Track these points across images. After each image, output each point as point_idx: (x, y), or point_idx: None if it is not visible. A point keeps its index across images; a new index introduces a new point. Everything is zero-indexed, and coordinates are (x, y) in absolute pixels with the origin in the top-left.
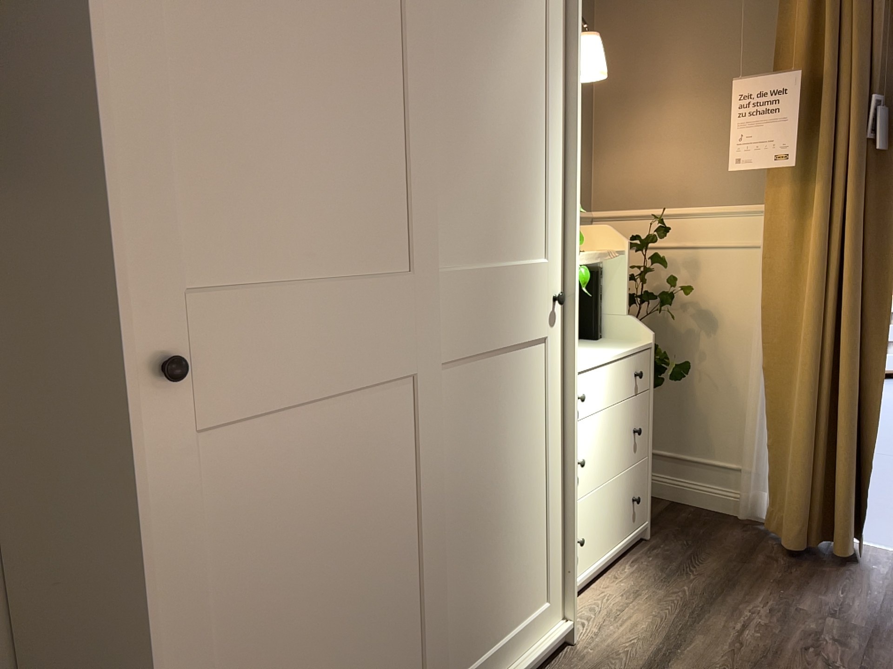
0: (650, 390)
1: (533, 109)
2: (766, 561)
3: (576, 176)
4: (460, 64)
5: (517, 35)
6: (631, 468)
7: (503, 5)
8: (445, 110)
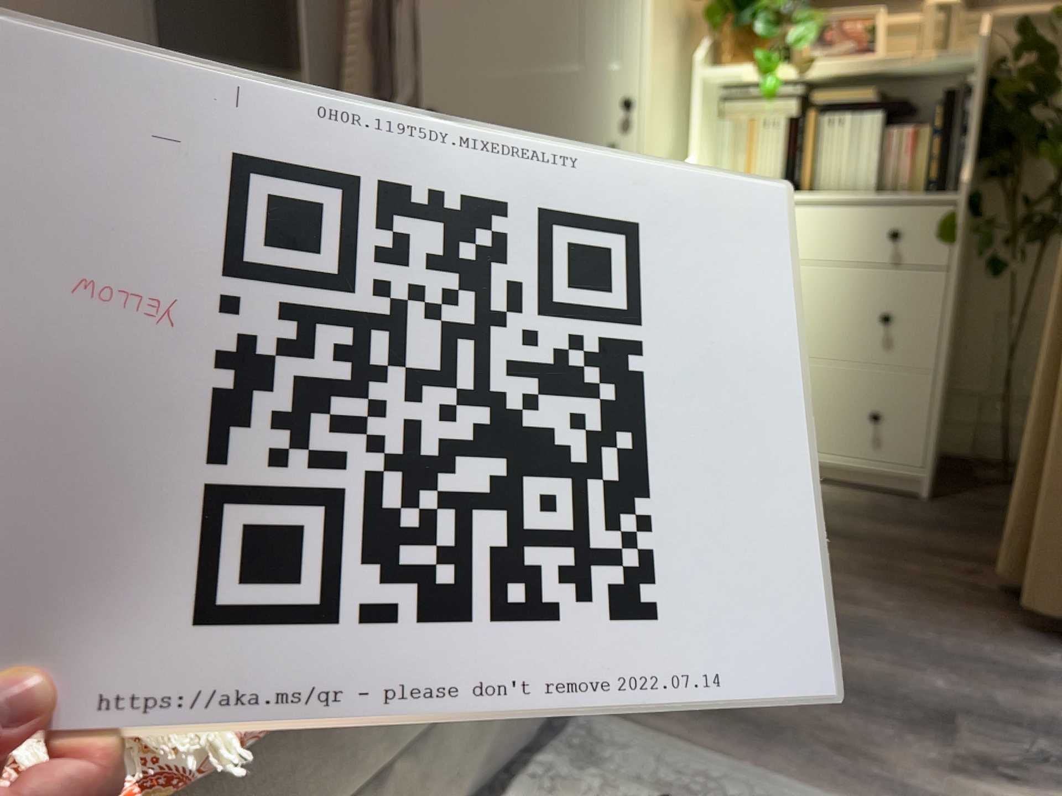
0: (949, 271)
1: None
2: (959, 573)
3: None
4: None
5: None
6: (868, 368)
7: None
8: None
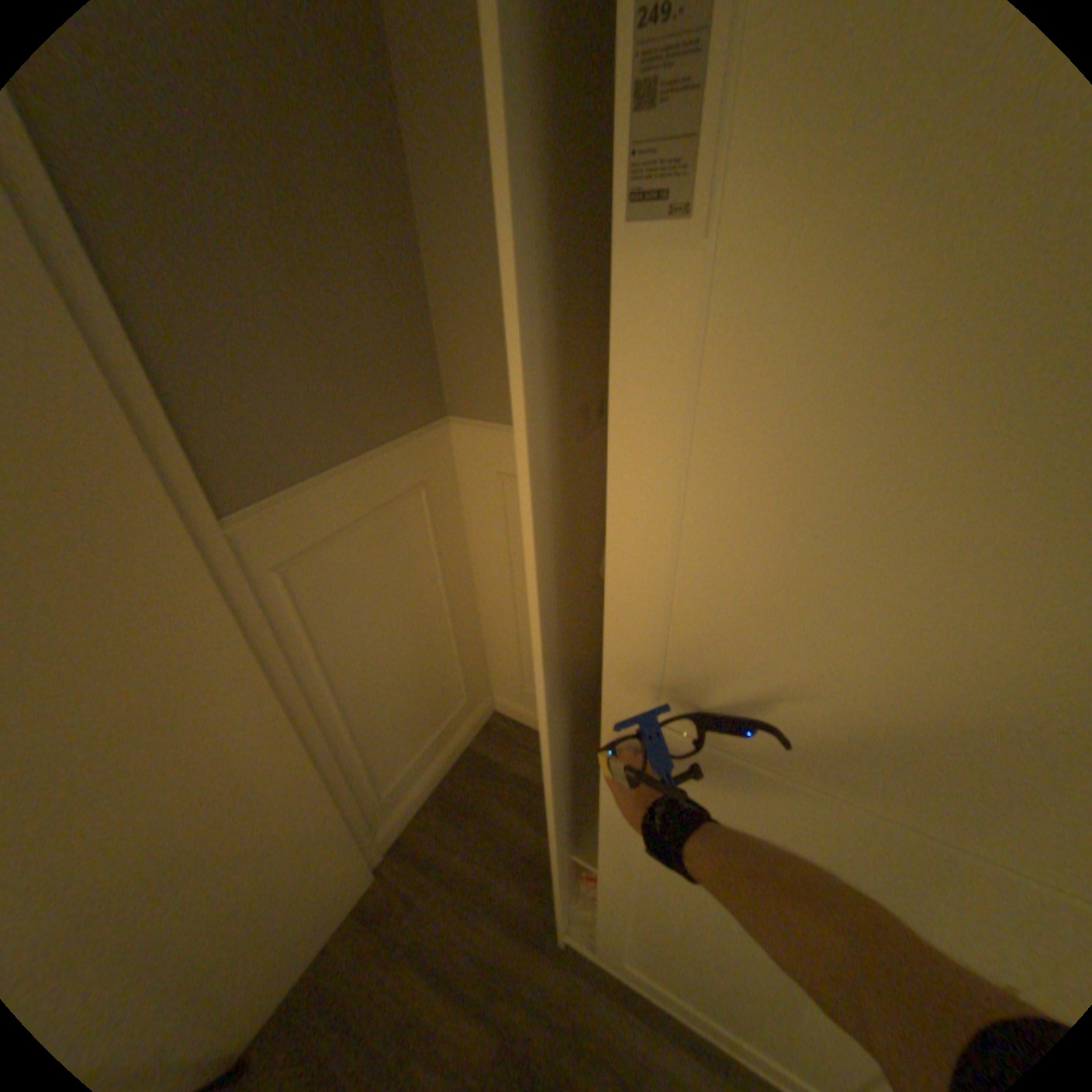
0: None
1: None
2: None
3: None
4: None
5: None
6: None
7: None
8: None
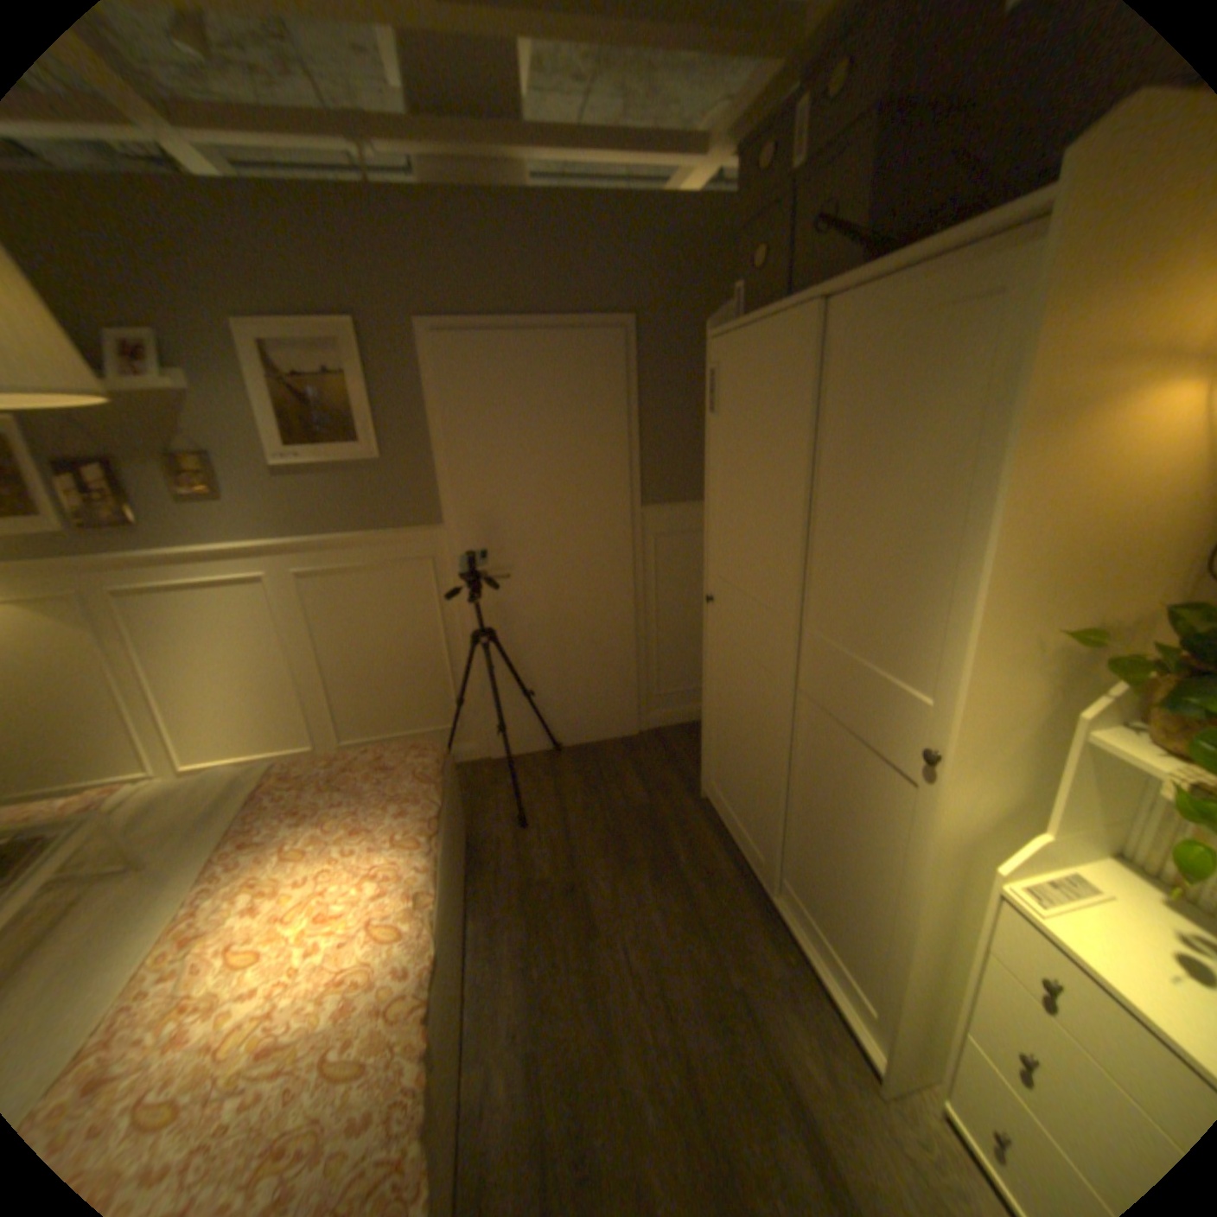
0: None
1: (937, 521)
2: None
3: (982, 627)
4: (845, 479)
5: (920, 436)
6: None
7: (903, 409)
8: (827, 518)
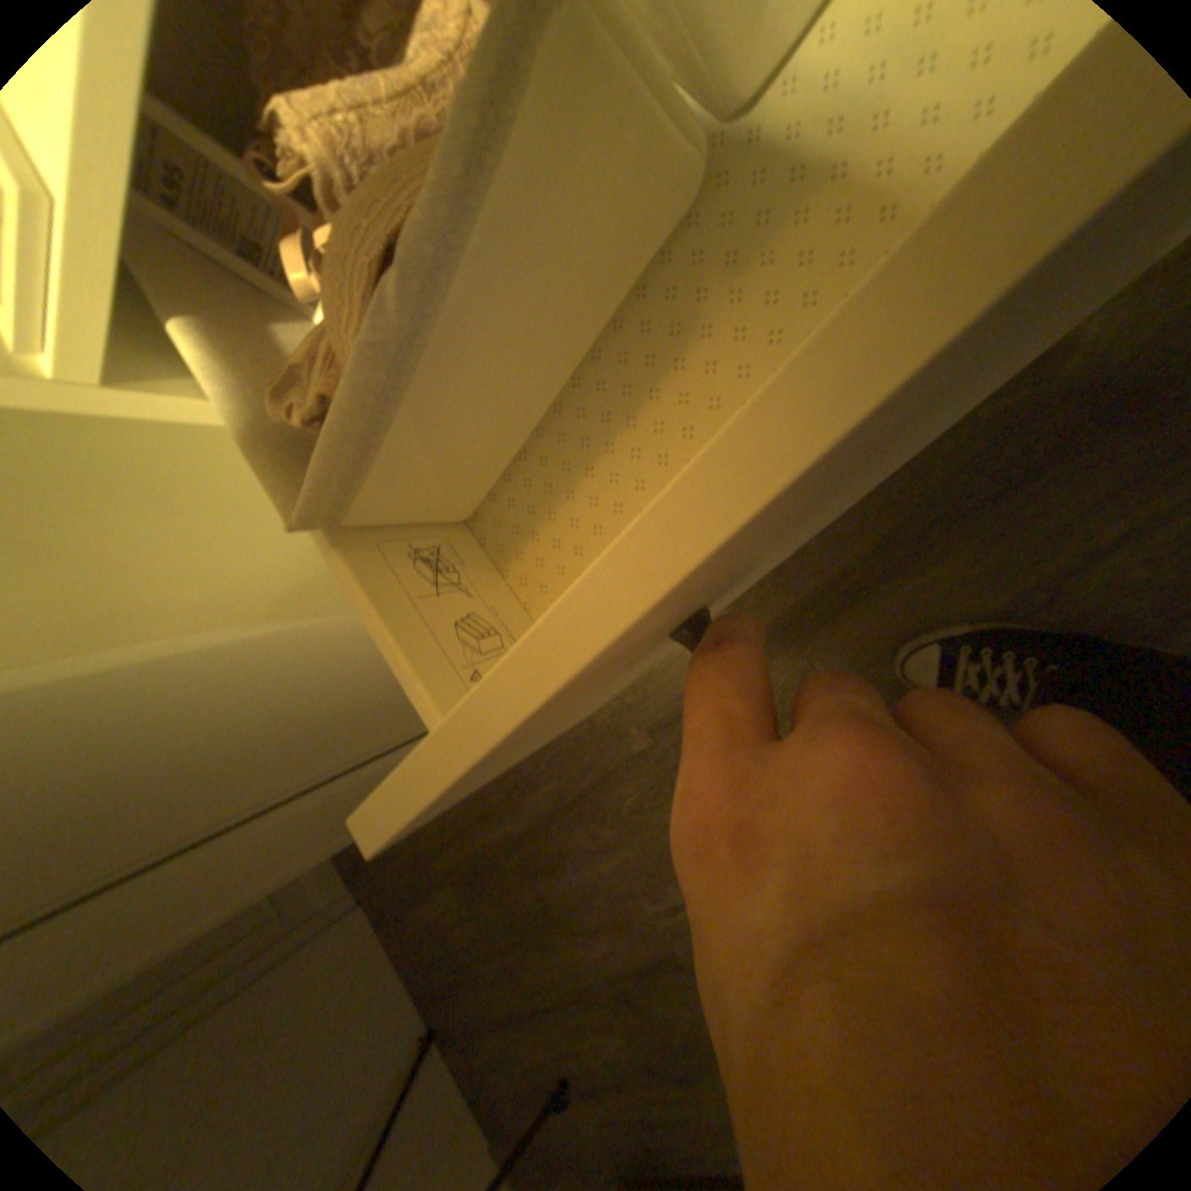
0: None
1: None
2: None
3: None
4: None
5: None
6: None
7: None
8: None
